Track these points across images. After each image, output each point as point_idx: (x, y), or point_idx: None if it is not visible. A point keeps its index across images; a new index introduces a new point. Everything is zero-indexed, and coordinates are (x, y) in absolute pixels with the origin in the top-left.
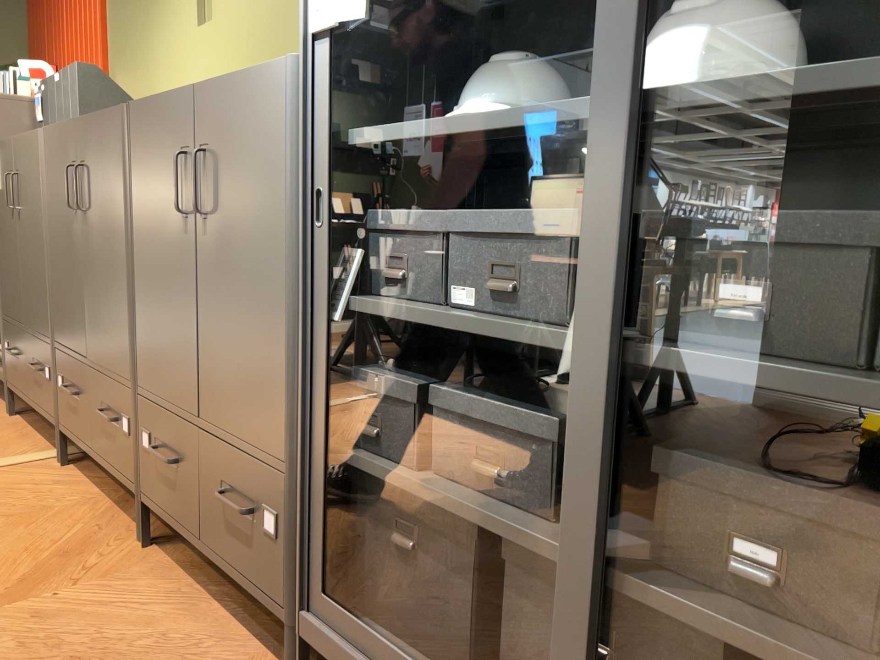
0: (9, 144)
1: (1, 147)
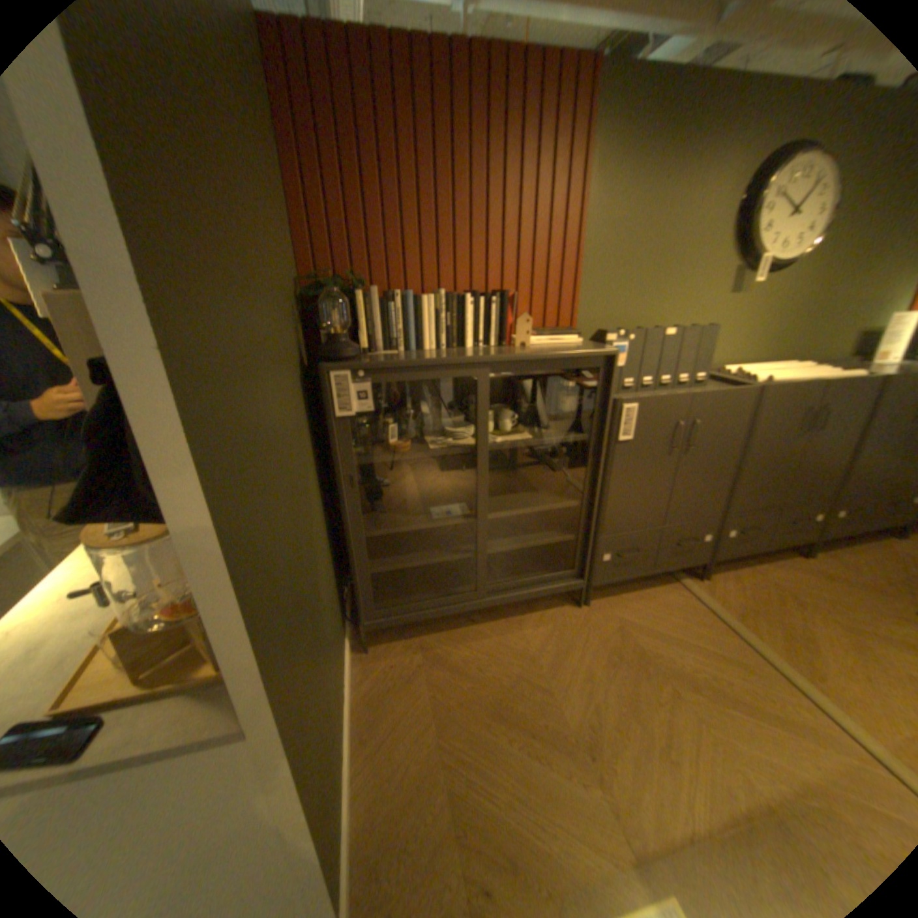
0: (681, 398)
1: (652, 401)
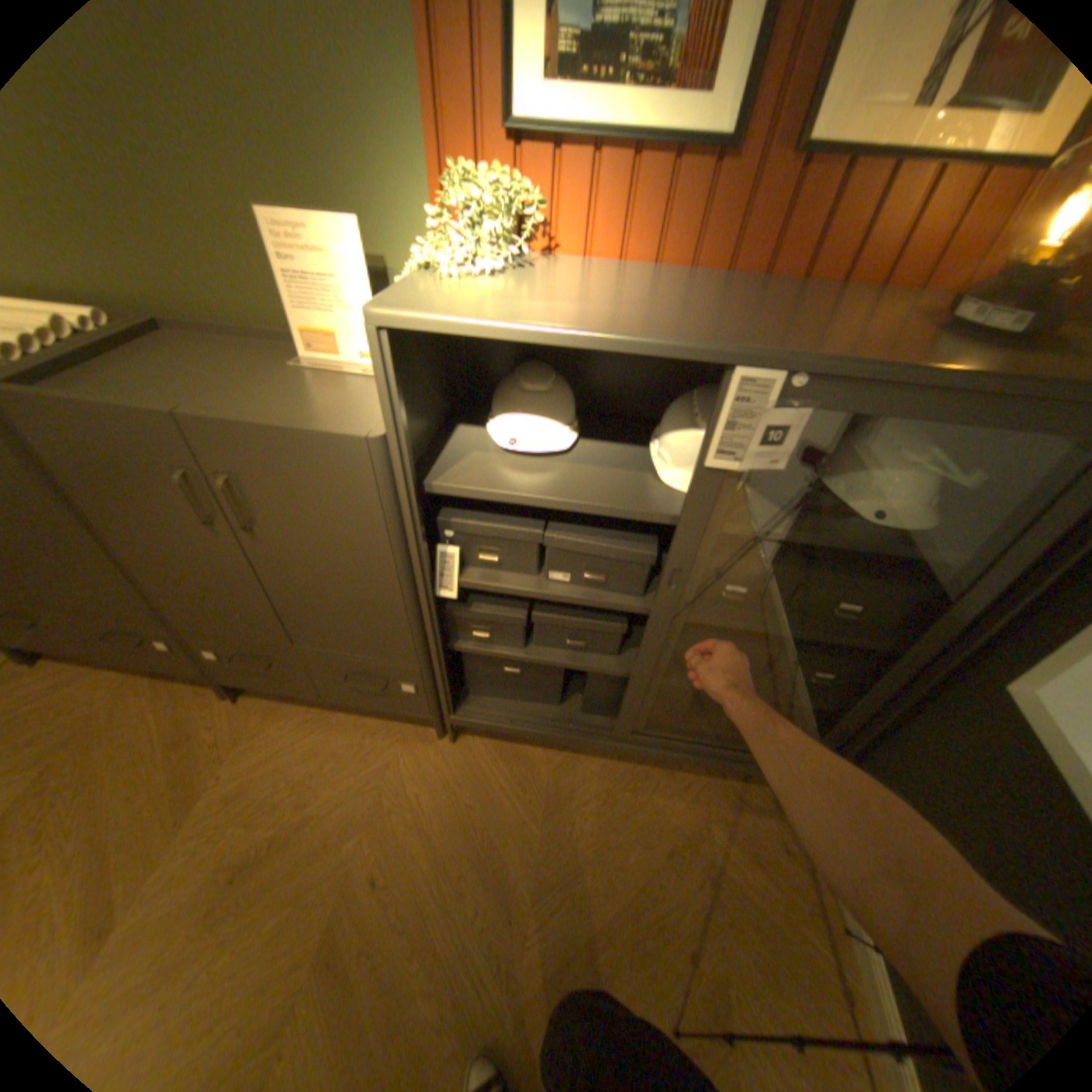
0: None
1: None
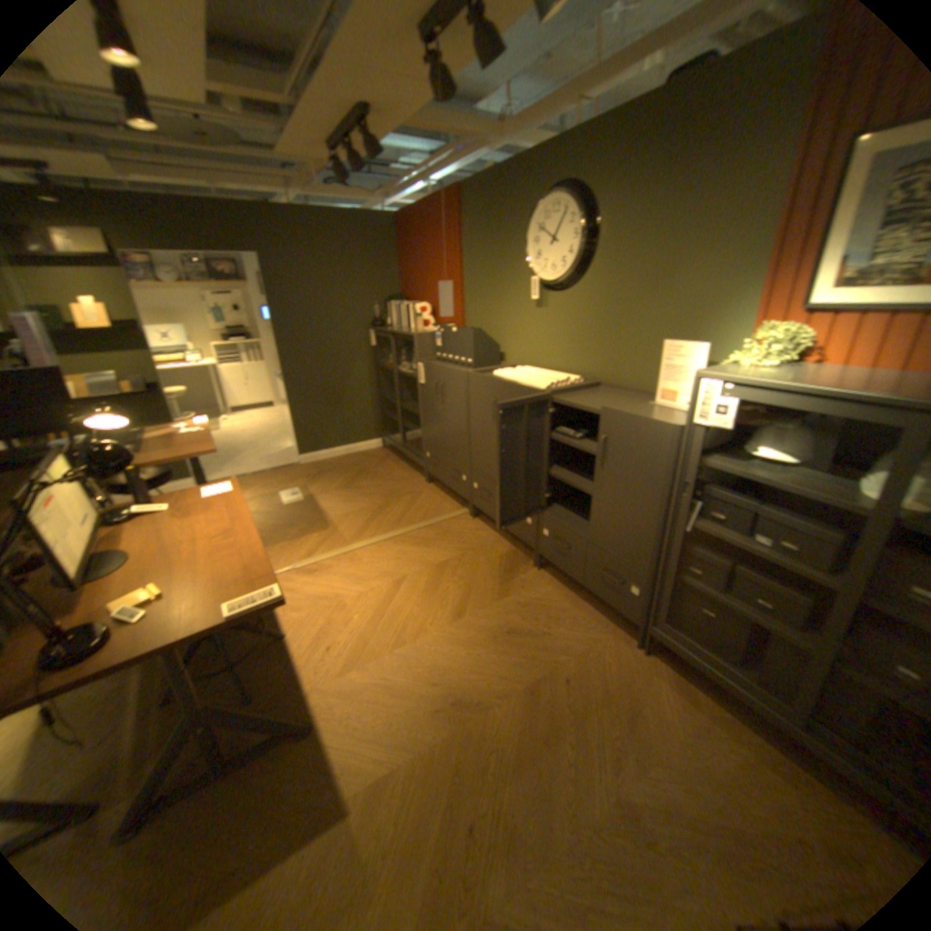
0: (436, 367)
1: (428, 364)
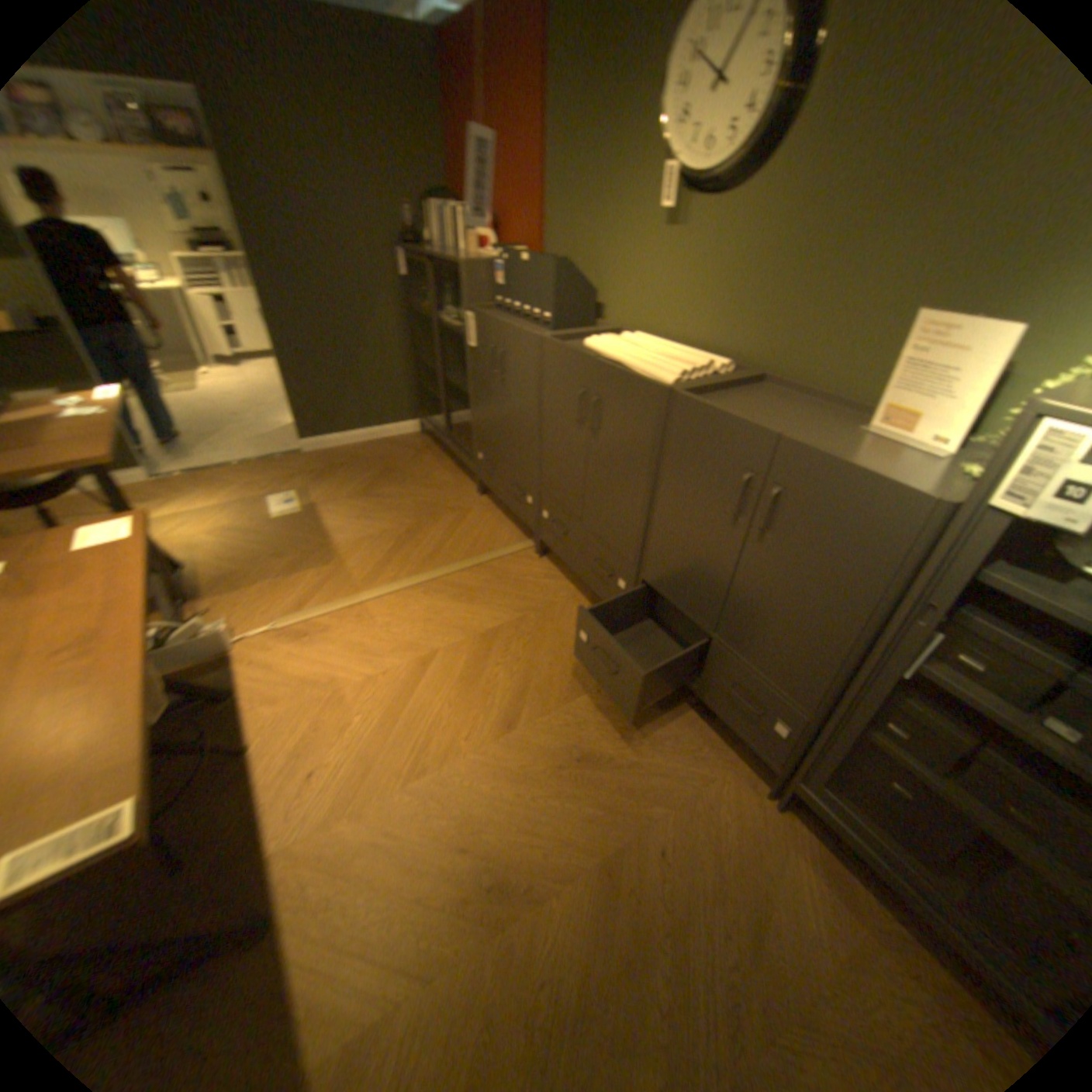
0: (490, 321)
1: (477, 315)
